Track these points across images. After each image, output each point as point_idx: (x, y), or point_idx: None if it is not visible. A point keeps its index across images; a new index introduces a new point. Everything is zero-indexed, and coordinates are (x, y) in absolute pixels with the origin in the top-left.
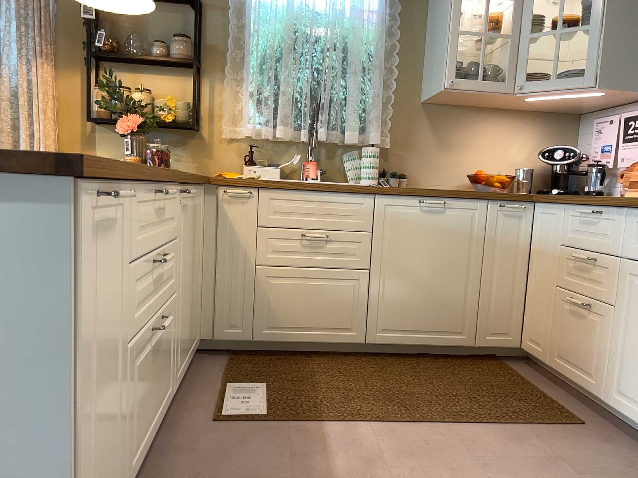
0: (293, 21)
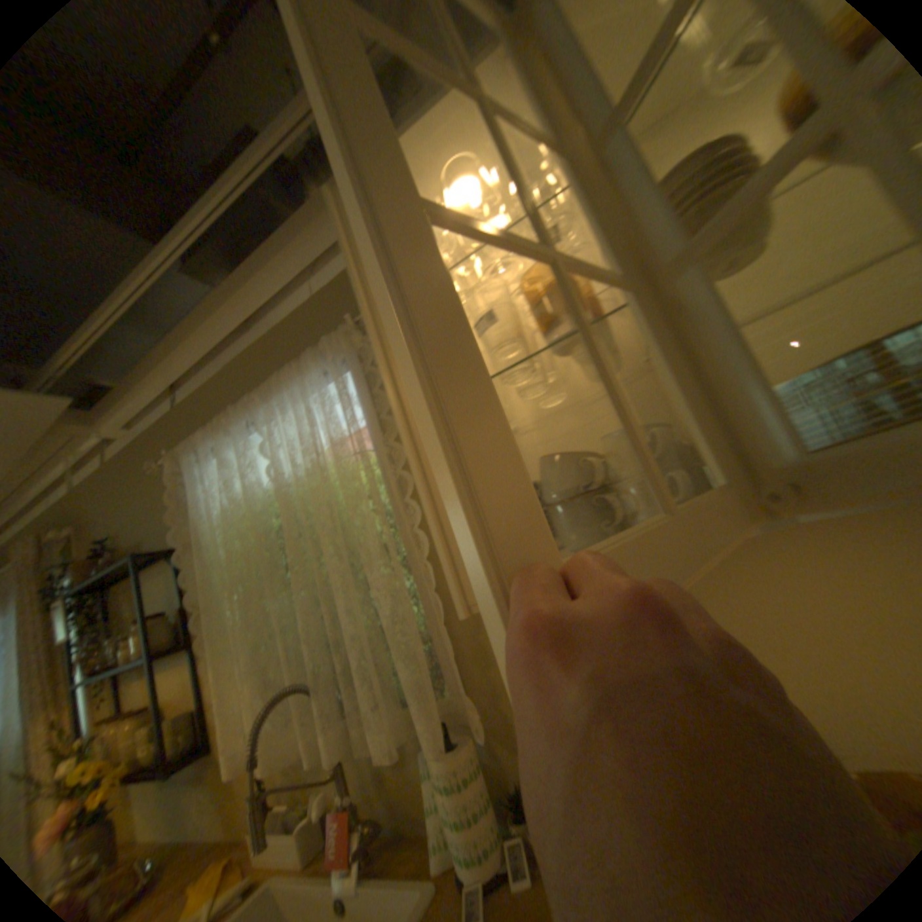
0: (250, 527)
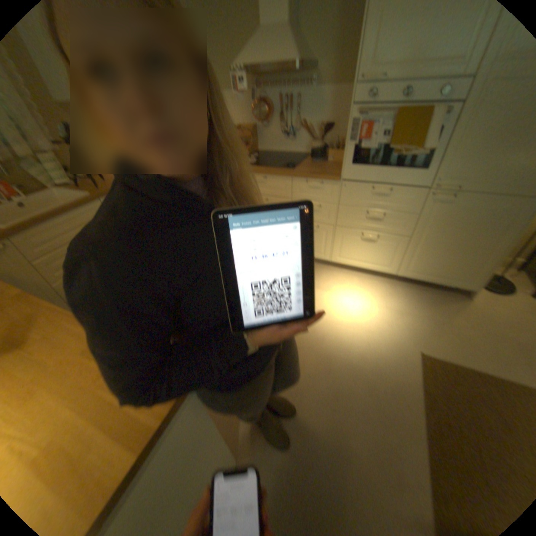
0: None
